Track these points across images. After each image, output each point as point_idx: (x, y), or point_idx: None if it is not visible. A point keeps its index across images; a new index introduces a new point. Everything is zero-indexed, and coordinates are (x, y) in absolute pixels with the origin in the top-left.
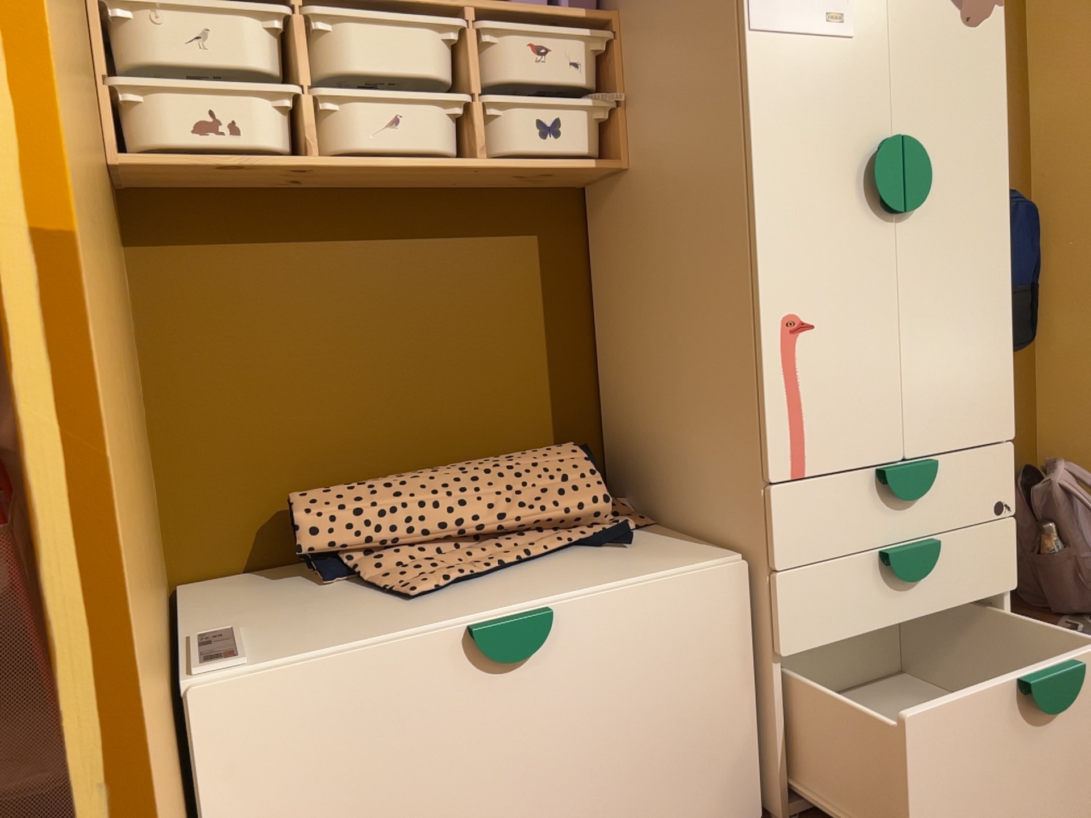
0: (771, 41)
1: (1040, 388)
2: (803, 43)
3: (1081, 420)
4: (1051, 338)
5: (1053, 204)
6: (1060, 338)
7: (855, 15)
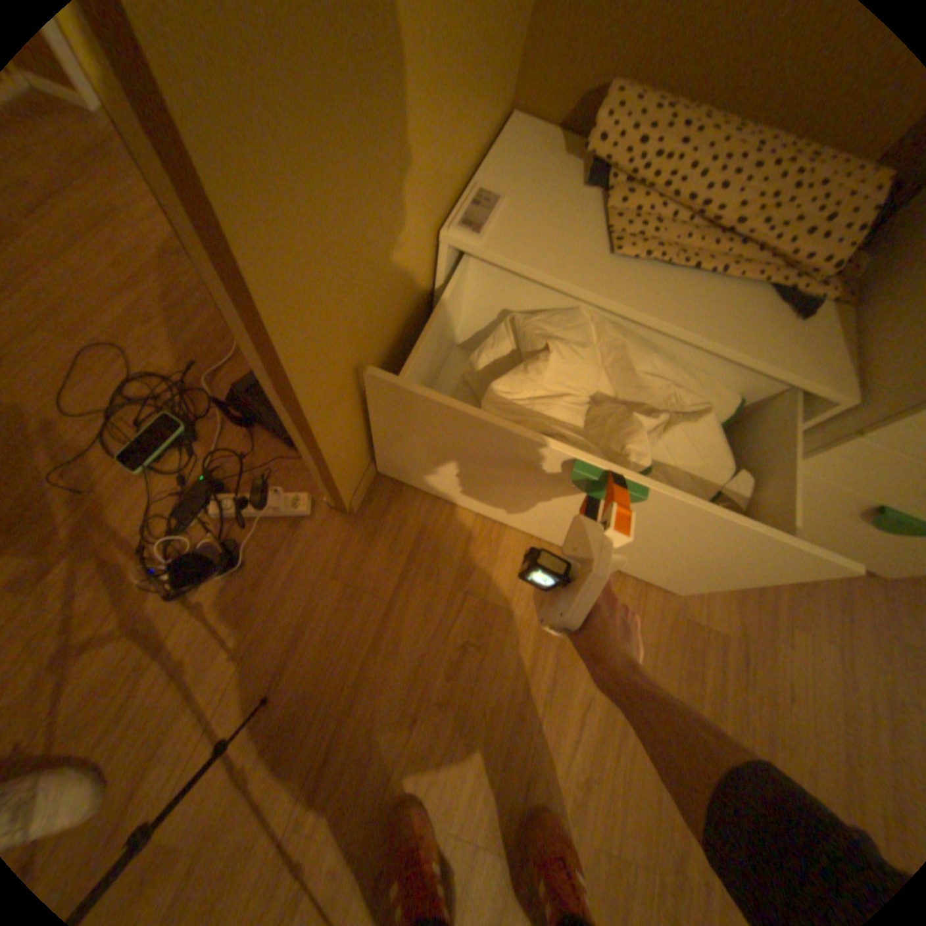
0: None
1: None
2: None
3: None
4: None
5: None
6: None
7: None
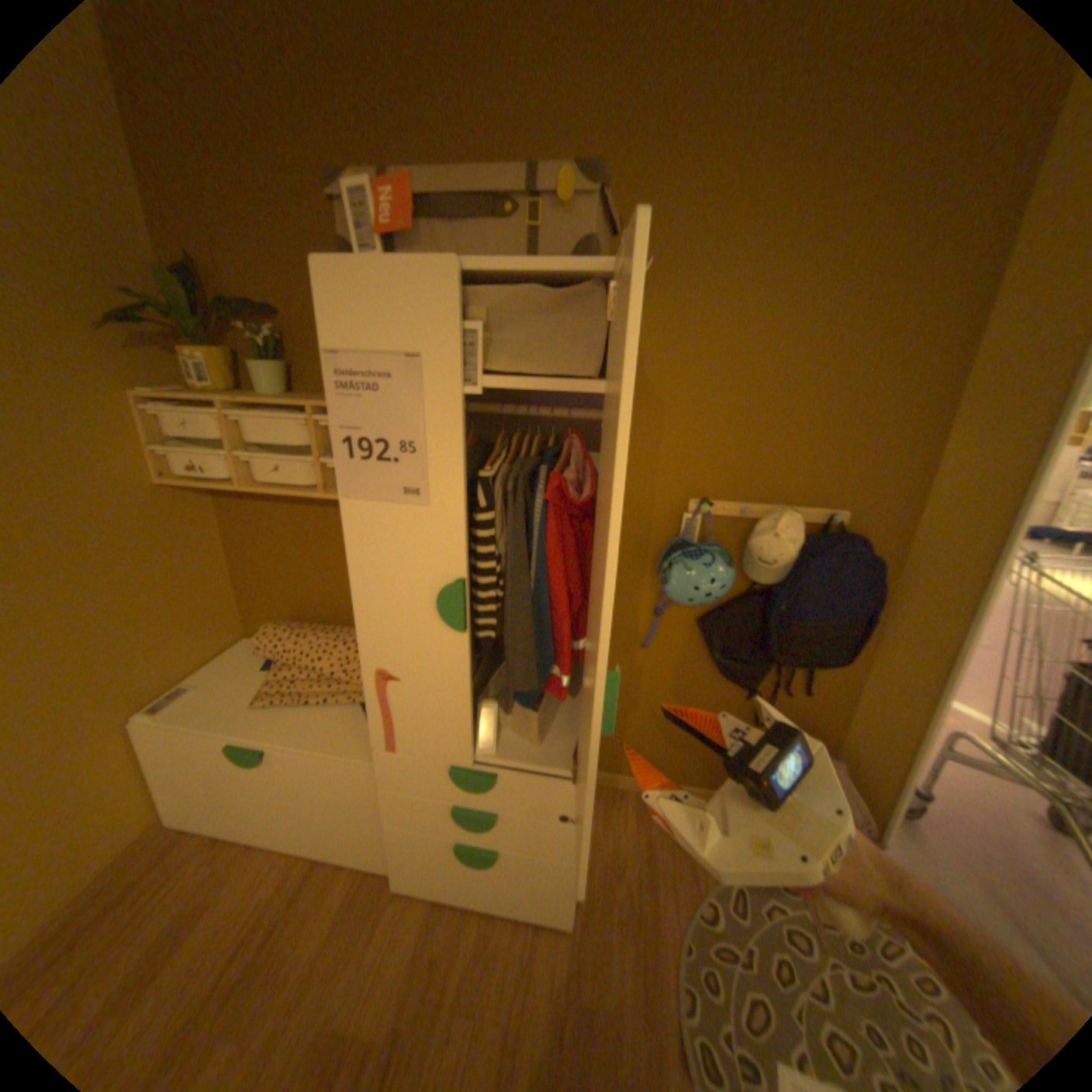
0: (358, 506)
1: (864, 703)
2: (385, 509)
3: (889, 745)
4: (887, 670)
5: (933, 560)
6: (895, 675)
7: (431, 491)
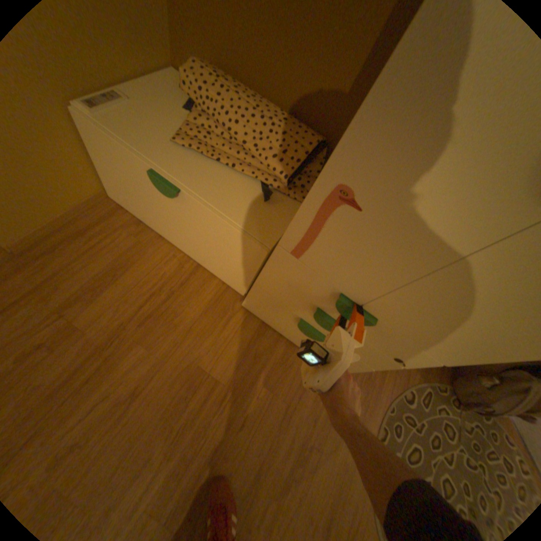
0: None
1: None
2: None
3: None
4: None
5: None
6: None
7: None
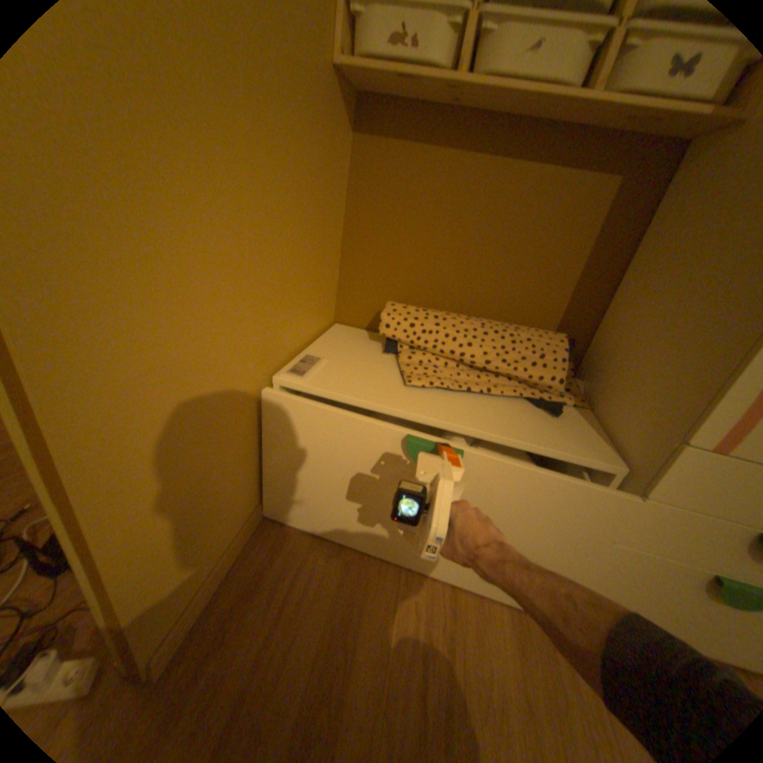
0: None
1: None
2: None
3: None
4: None
5: None
6: None
7: None
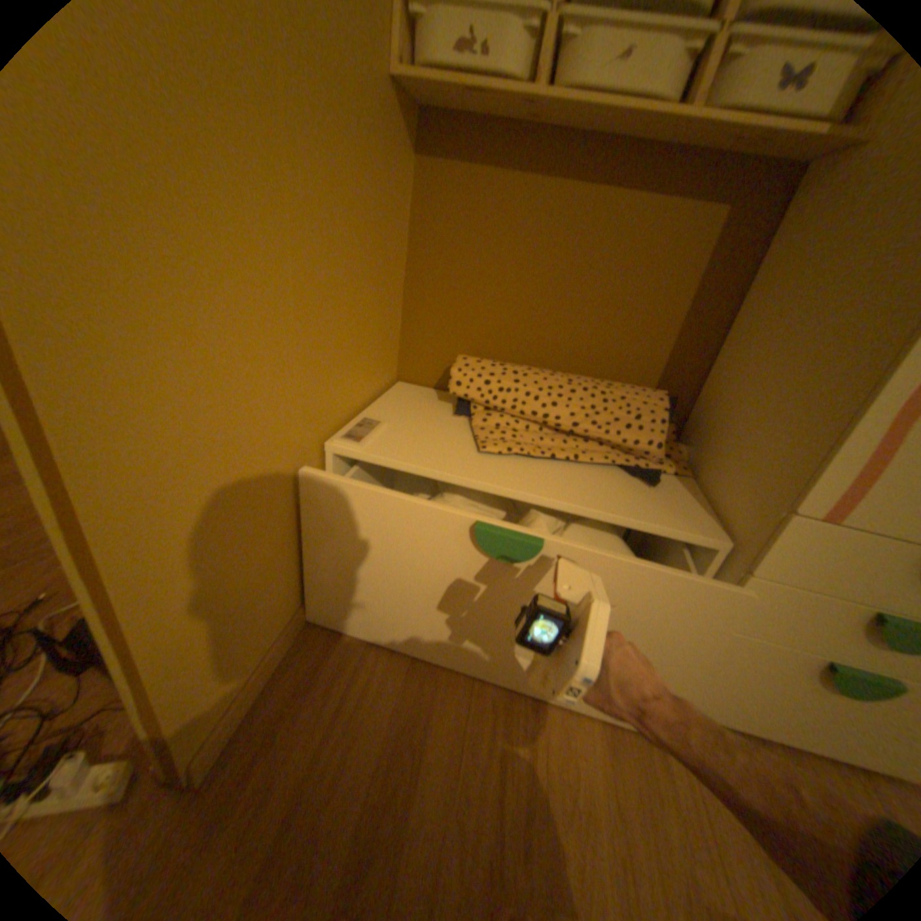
0: None
1: None
2: None
3: None
4: None
5: None
6: None
7: None
